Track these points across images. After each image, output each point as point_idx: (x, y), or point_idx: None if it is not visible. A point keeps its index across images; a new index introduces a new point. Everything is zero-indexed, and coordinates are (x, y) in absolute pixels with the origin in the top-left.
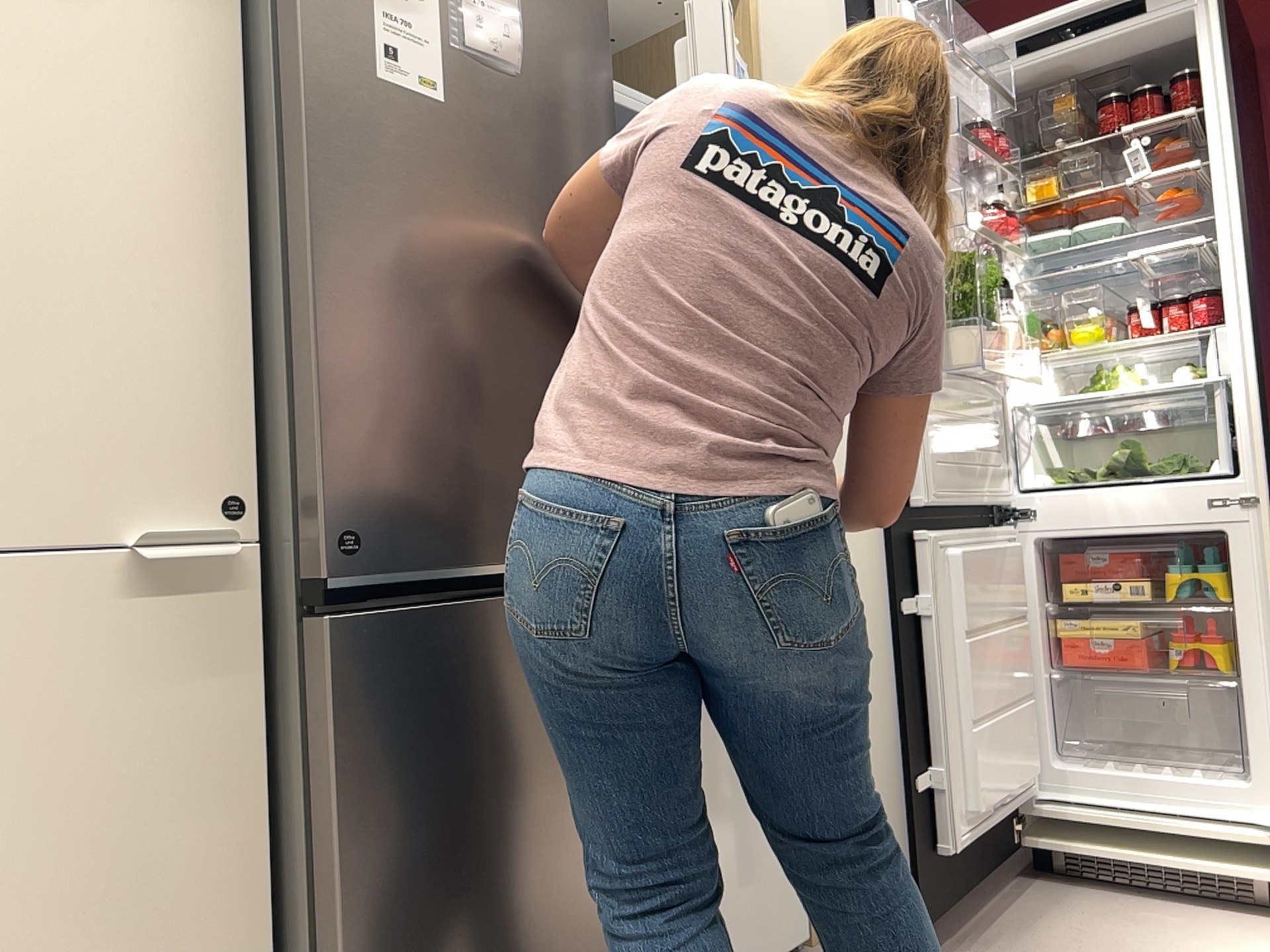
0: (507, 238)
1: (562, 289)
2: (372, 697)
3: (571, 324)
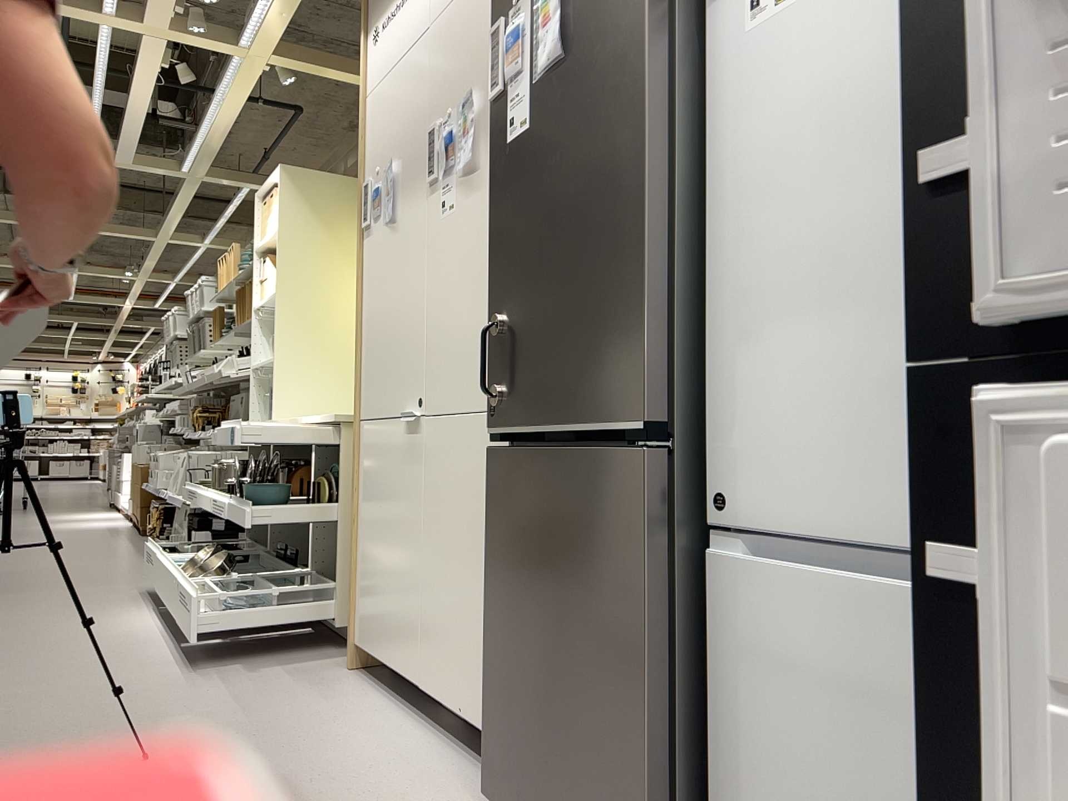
0: (556, 190)
1: (589, 203)
2: (497, 495)
3: (594, 229)
